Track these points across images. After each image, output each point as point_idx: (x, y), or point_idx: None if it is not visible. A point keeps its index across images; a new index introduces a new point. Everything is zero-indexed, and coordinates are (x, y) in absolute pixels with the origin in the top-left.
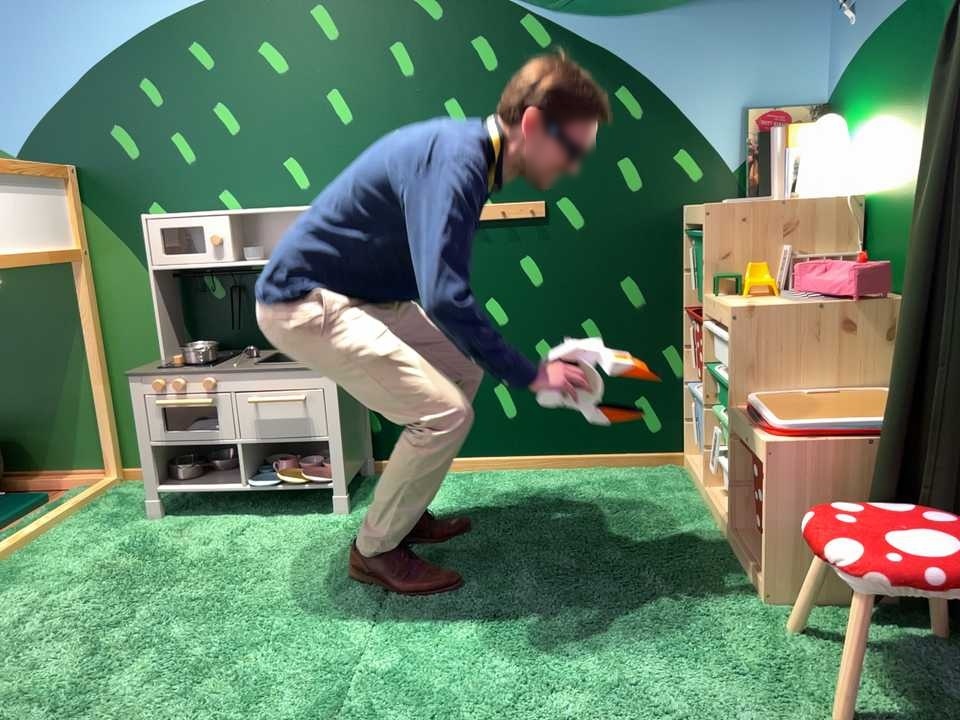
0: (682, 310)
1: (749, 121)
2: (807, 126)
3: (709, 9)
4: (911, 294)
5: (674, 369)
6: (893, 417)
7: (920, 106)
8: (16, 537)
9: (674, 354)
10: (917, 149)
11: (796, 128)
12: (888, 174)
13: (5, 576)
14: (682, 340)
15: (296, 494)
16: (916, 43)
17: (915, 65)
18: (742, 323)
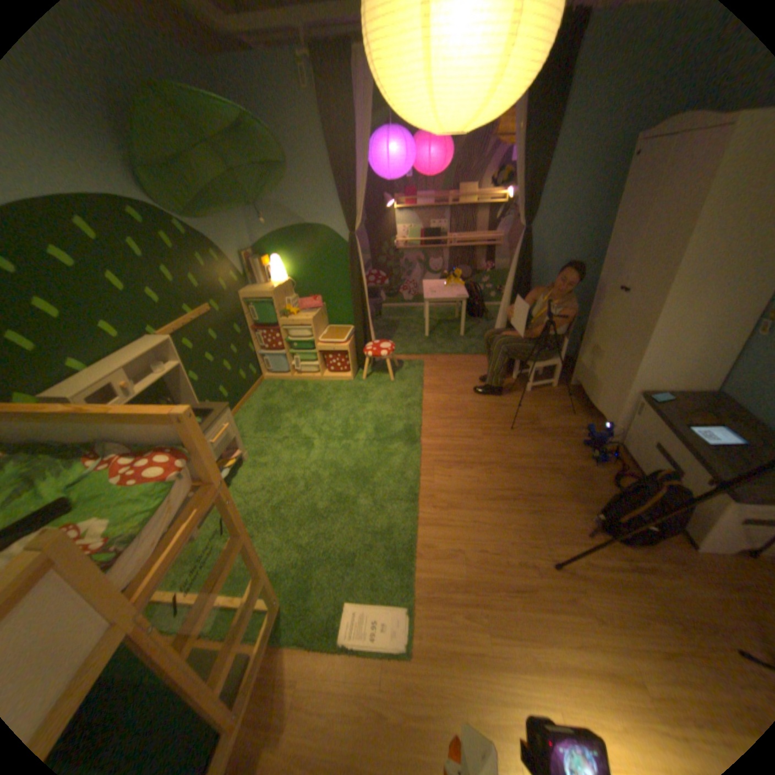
0: (248, 329)
1: (241, 257)
2: (257, 257)
3: (220, 216)
4: (355, 303)
5: (252, 350)
6: (357, 329)
7: (311, 255)
8: (187, 599)
9: (250, 345)
10: (313, 266)
11: (257, 259)
12: (300, 272)
13: (235, 584)
14: (251, 339)
15: (231, 468)
16: (305, 238)
17: (306, 244)
18: (313, 323)
